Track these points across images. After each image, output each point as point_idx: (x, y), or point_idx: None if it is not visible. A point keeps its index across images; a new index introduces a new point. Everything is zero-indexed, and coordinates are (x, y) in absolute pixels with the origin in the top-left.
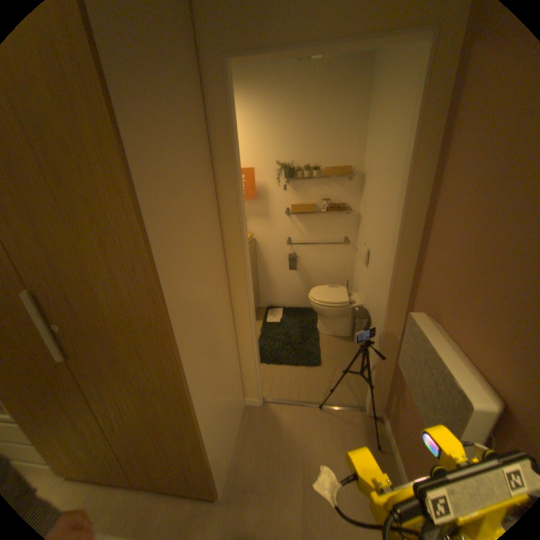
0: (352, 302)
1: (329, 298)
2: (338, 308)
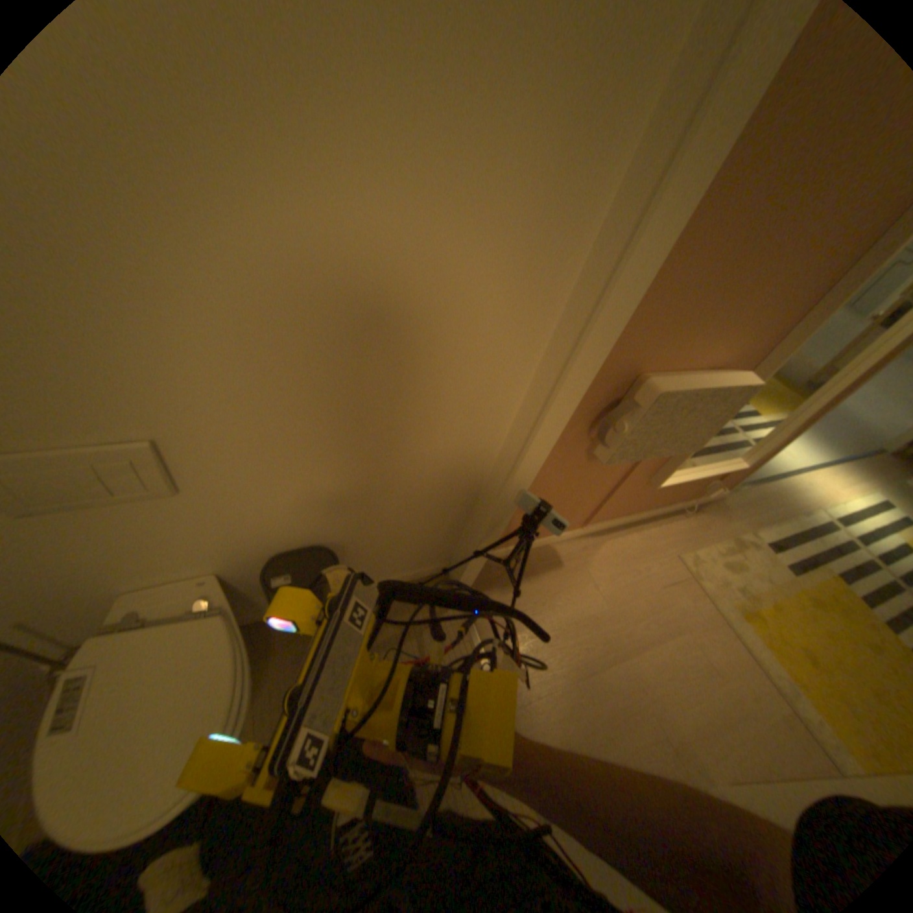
0: (187, 614)
1: (185, 704)
2: (239, 659)
